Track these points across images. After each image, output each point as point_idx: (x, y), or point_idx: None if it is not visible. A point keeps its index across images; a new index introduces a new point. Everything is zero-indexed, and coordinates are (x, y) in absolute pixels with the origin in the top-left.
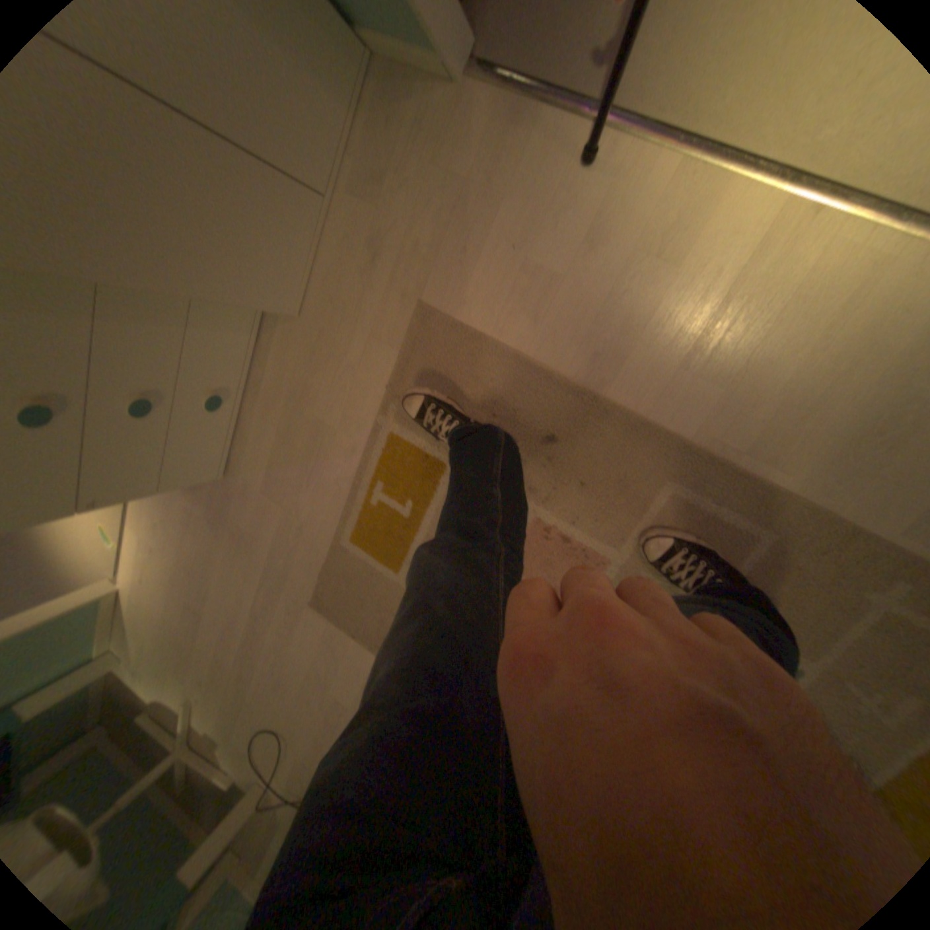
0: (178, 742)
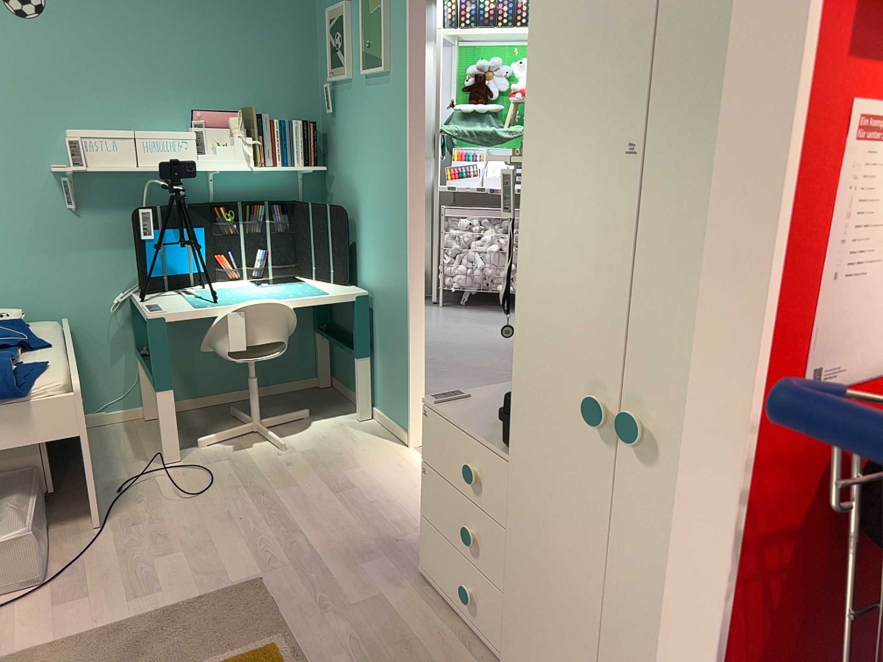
0: (263, 429)
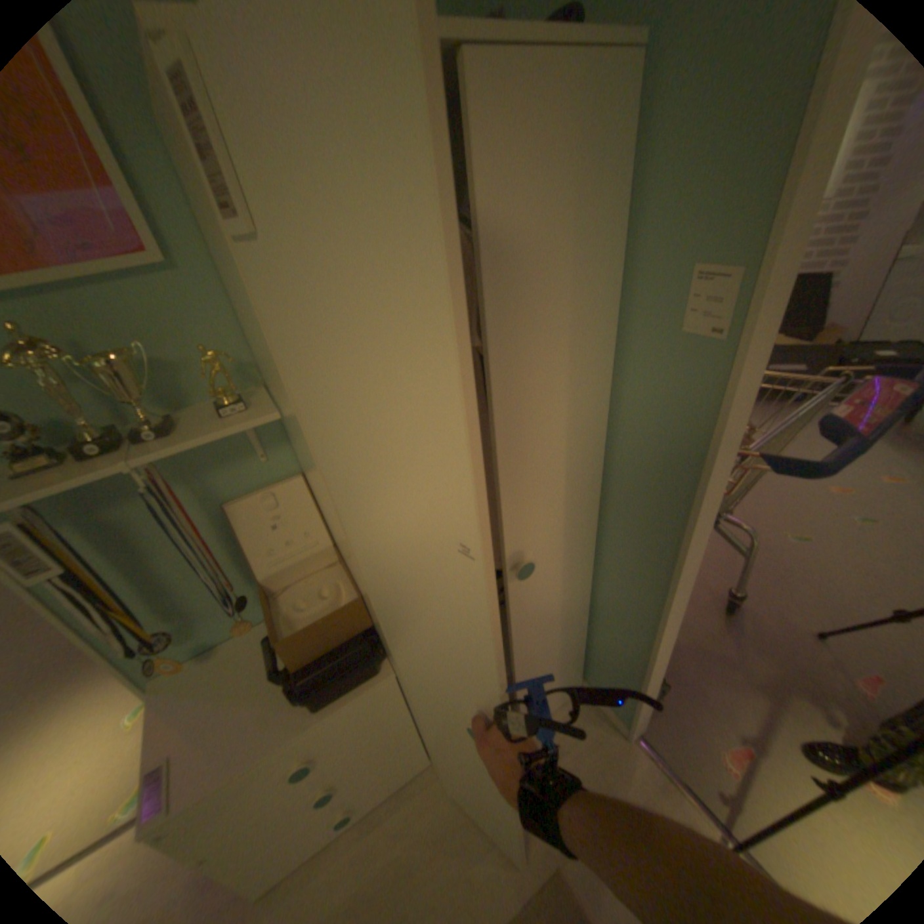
0: None
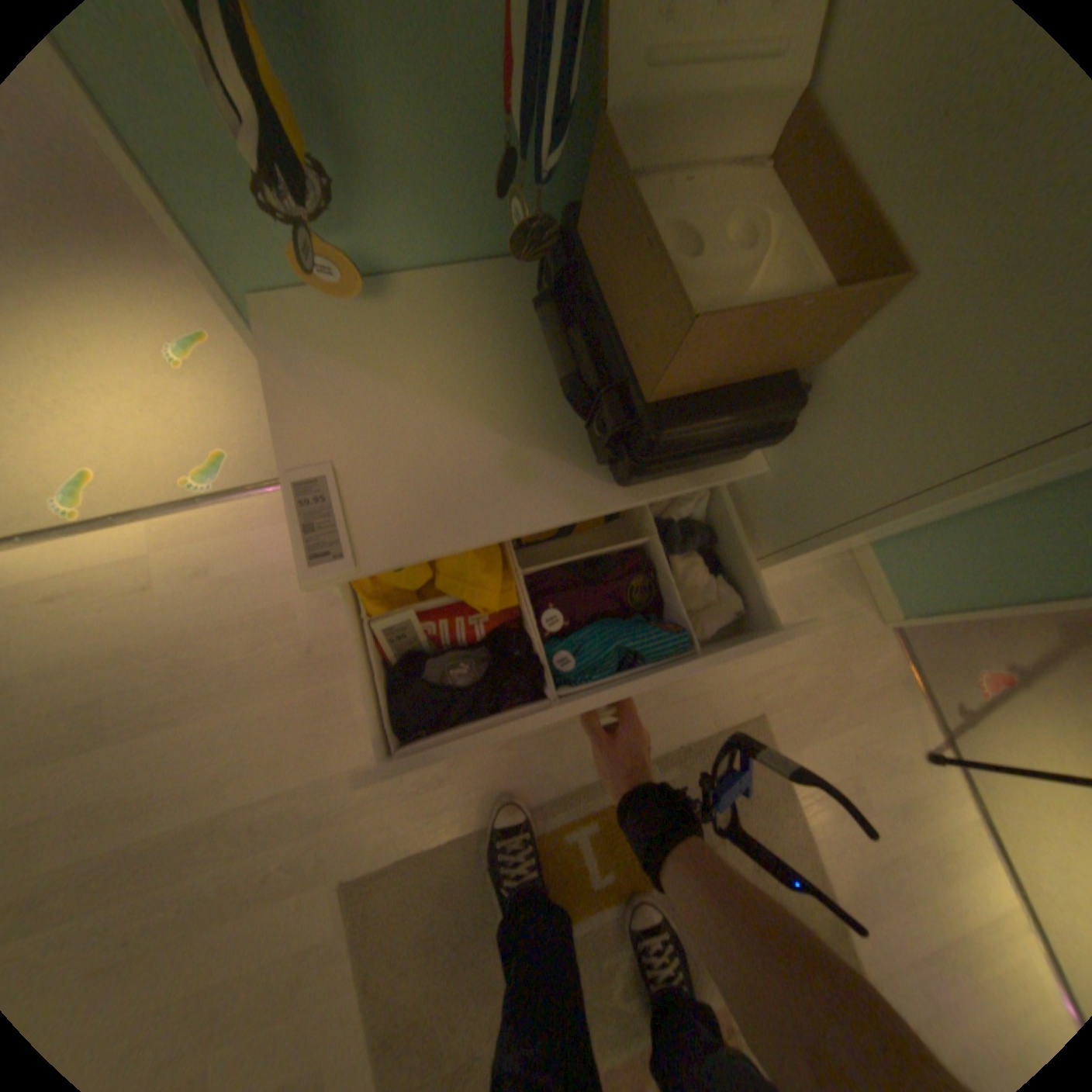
0: None
